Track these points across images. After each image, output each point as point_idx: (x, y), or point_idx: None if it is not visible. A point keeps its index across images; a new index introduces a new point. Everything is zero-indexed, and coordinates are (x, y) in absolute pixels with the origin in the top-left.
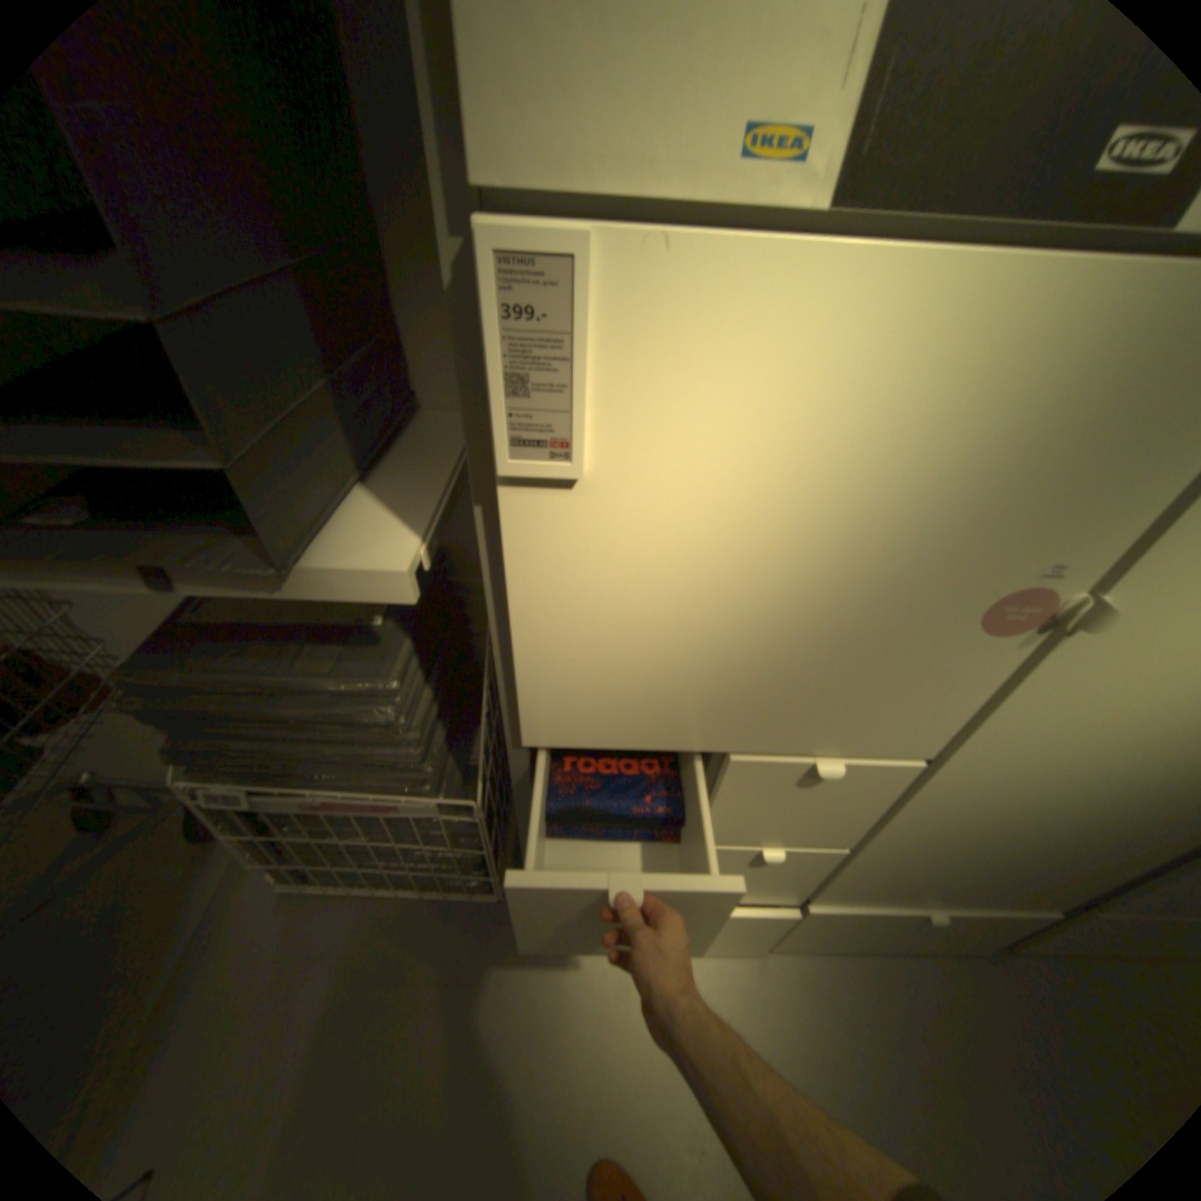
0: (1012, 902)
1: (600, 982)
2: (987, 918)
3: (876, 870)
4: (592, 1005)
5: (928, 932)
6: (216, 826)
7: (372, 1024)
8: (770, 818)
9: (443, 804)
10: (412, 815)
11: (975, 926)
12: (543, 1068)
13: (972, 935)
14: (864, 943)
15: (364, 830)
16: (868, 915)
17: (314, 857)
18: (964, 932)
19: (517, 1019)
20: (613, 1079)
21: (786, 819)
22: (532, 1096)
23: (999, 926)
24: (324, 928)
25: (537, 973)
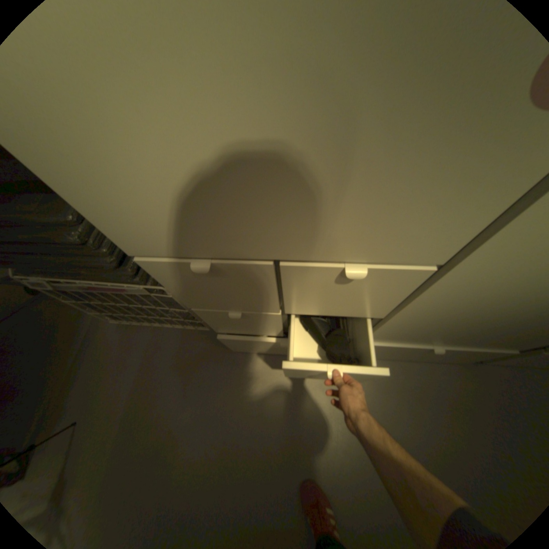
0: (488, 345)
1: (261, 365)
2: (470, 350)
3: (400, 328)
4: (256, 374)
5: (433, 353)
6: (56, 296)
7: (159, 376)
8: (324, 300)
9: (149, 287)
10: (139, 293)
11: (462, 353)
12: (232, 398)
13: (459, 356)
14: (396, 356)
15: (125, 299)
16: (397, 346)
17: (113, 310)
18: (454, 355)
19: (221, 378)
20: (263, 404)
21: (335, 301)
22: (227, 408)
23: (476, 353)
24: (138, 337)
25: (232, 360)
